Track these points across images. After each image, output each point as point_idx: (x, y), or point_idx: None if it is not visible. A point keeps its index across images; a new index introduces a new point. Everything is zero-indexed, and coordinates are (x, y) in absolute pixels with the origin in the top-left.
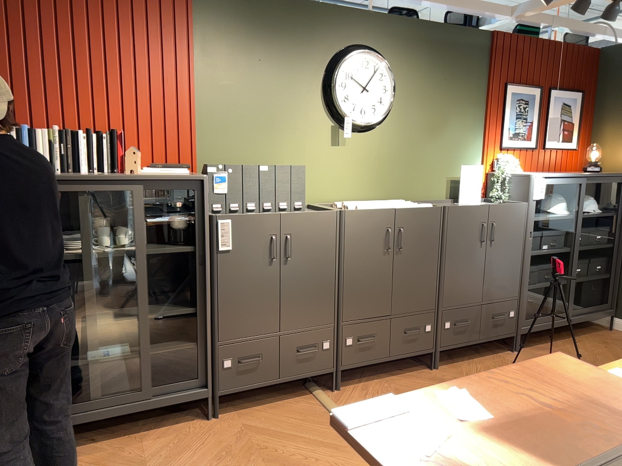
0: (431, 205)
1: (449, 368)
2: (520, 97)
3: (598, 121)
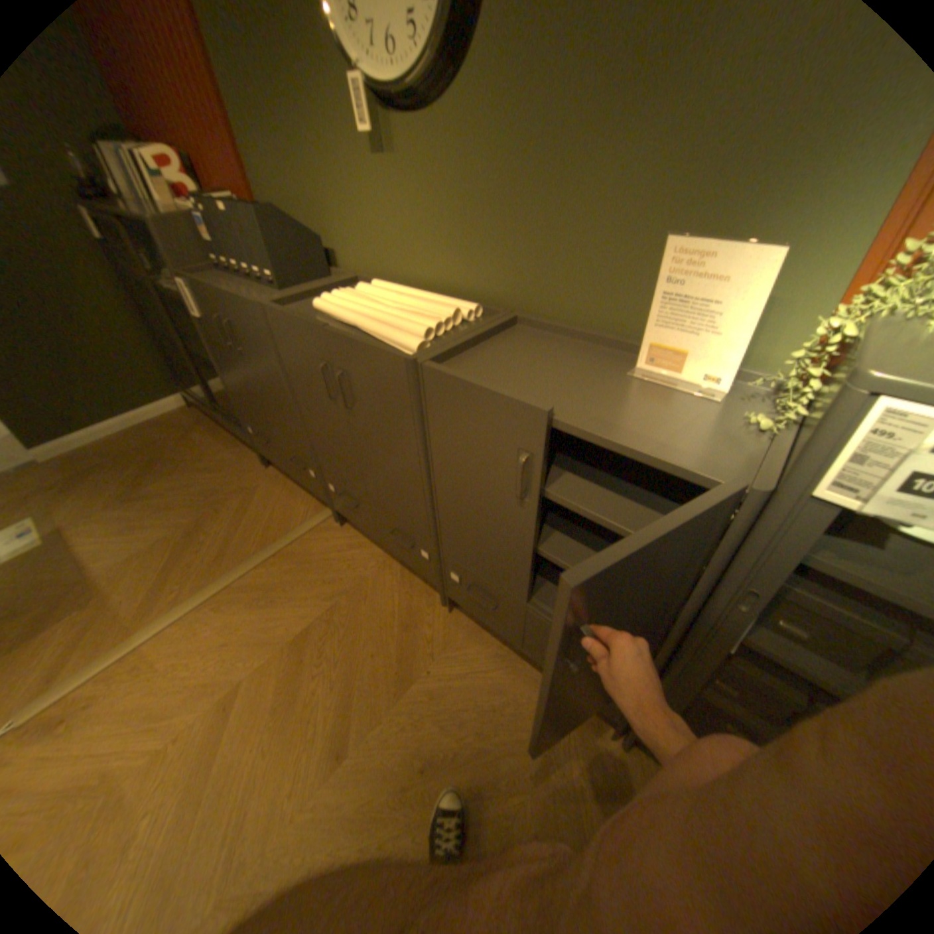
0: (413, 346)
1: (463, 628)
2: None
3: None
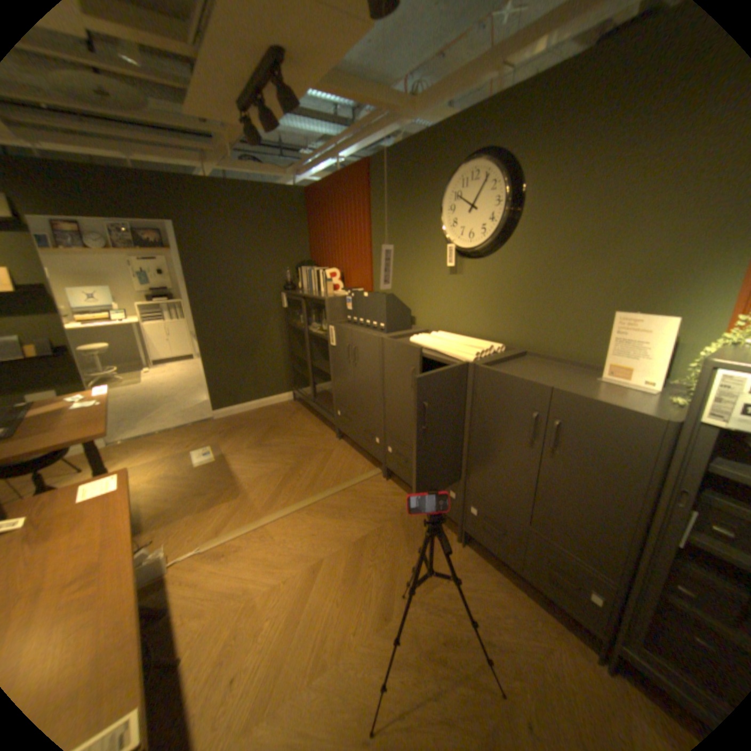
0: (471, 358)
1: (475, 560)
2: None
3: None
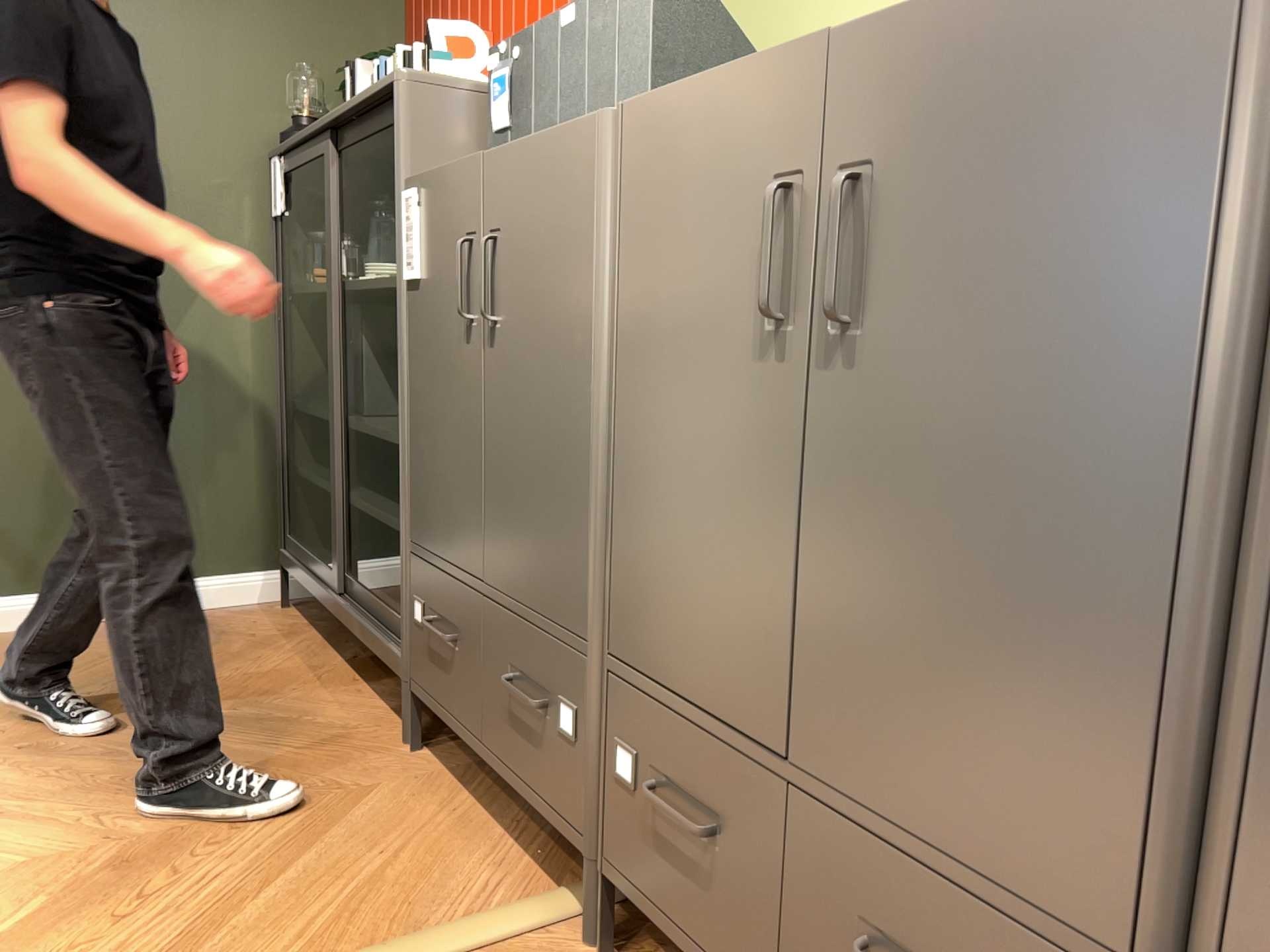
0: None
1: None
2: None
3: None
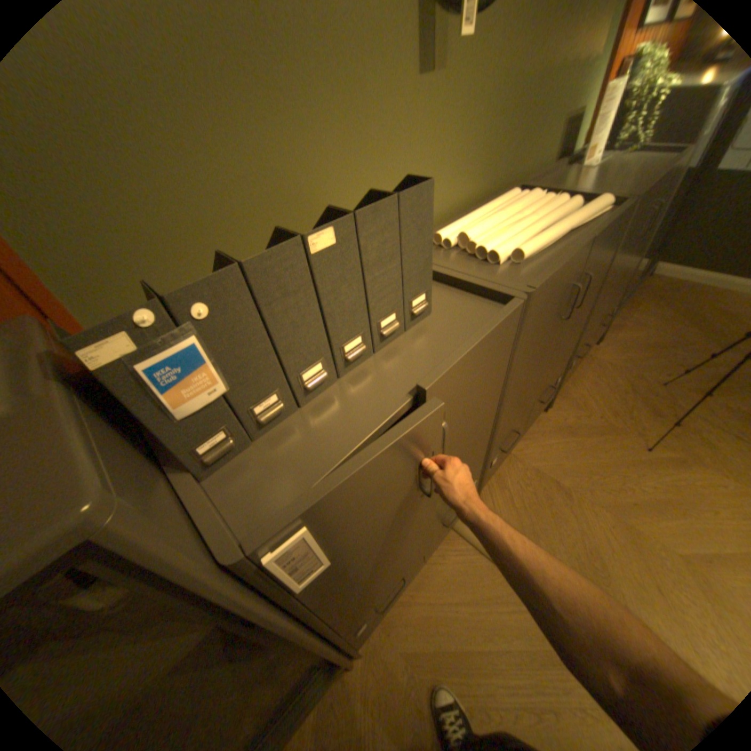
0: (611, 199)
1: (560, 400)
2: None
3: None
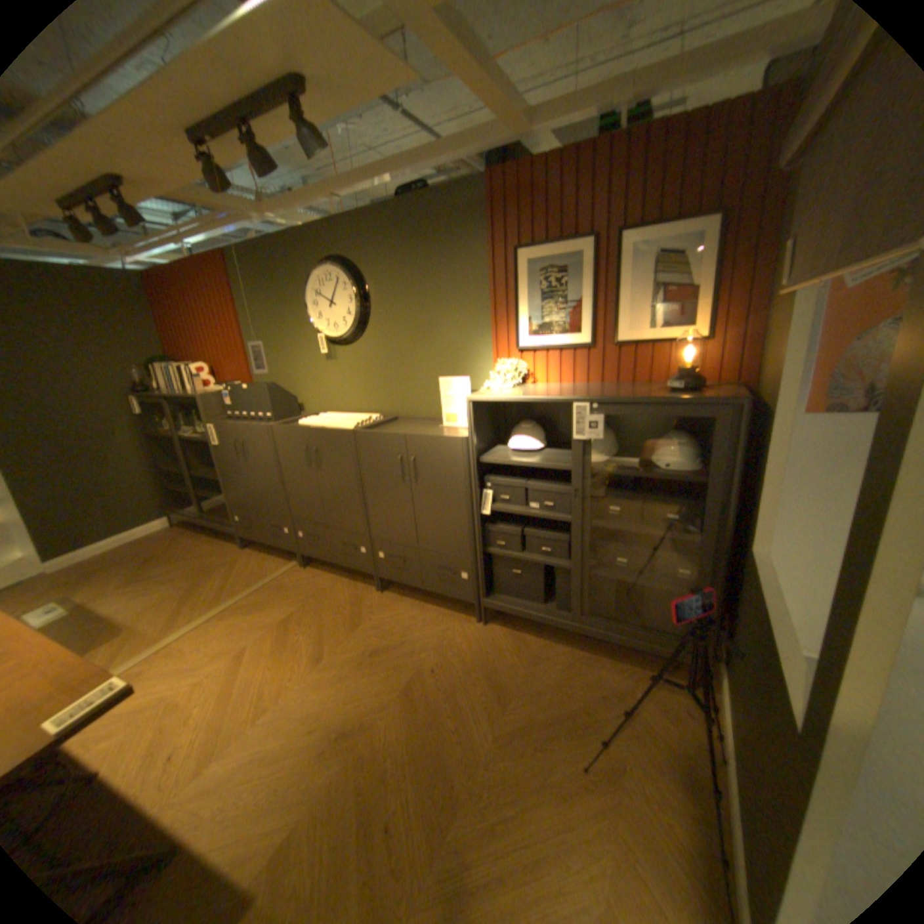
0: (352, 428)
1: (391, 599)
2: (546, 263)
3: (778, 268)
